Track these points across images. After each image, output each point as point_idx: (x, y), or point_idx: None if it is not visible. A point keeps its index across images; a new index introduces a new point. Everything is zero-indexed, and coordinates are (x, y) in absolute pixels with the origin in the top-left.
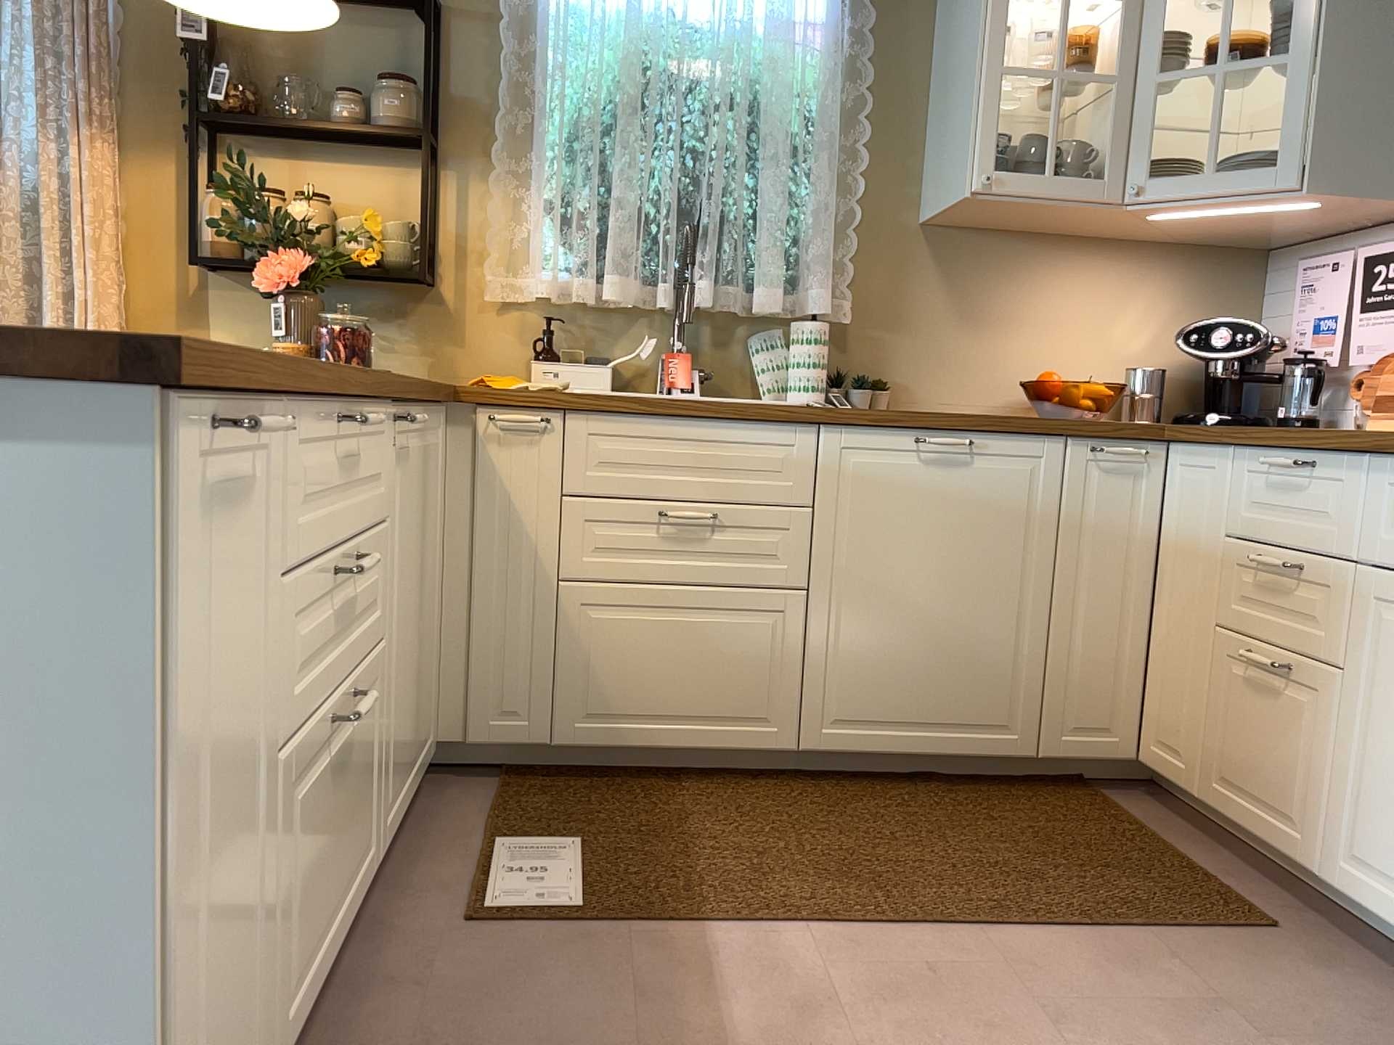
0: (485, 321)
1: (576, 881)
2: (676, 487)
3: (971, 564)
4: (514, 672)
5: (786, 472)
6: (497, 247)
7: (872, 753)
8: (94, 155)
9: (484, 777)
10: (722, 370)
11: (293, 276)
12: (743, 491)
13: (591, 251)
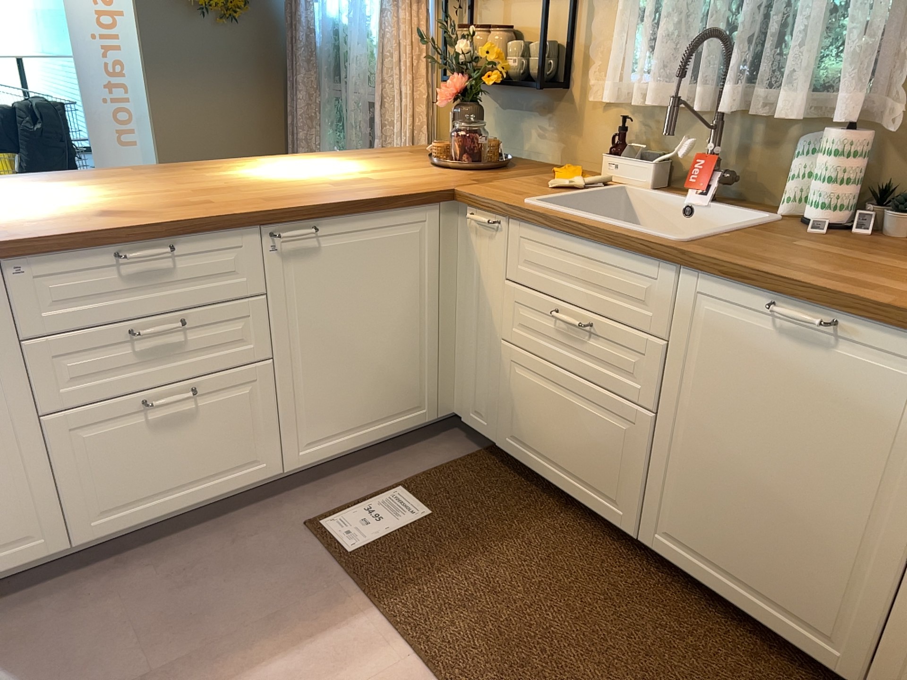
0: (593, 117)
1: (381, 536)
2: (569, 293)
3: (814, 457)
4: (481, 388)
5: (648, 303)
6: (599, 58)
7: (692, 576)
8: (407, 15)
9: (477, 444)
10: (764, 173)
11: (448, 95)
12: (613, 309)
13: (652, 60)
